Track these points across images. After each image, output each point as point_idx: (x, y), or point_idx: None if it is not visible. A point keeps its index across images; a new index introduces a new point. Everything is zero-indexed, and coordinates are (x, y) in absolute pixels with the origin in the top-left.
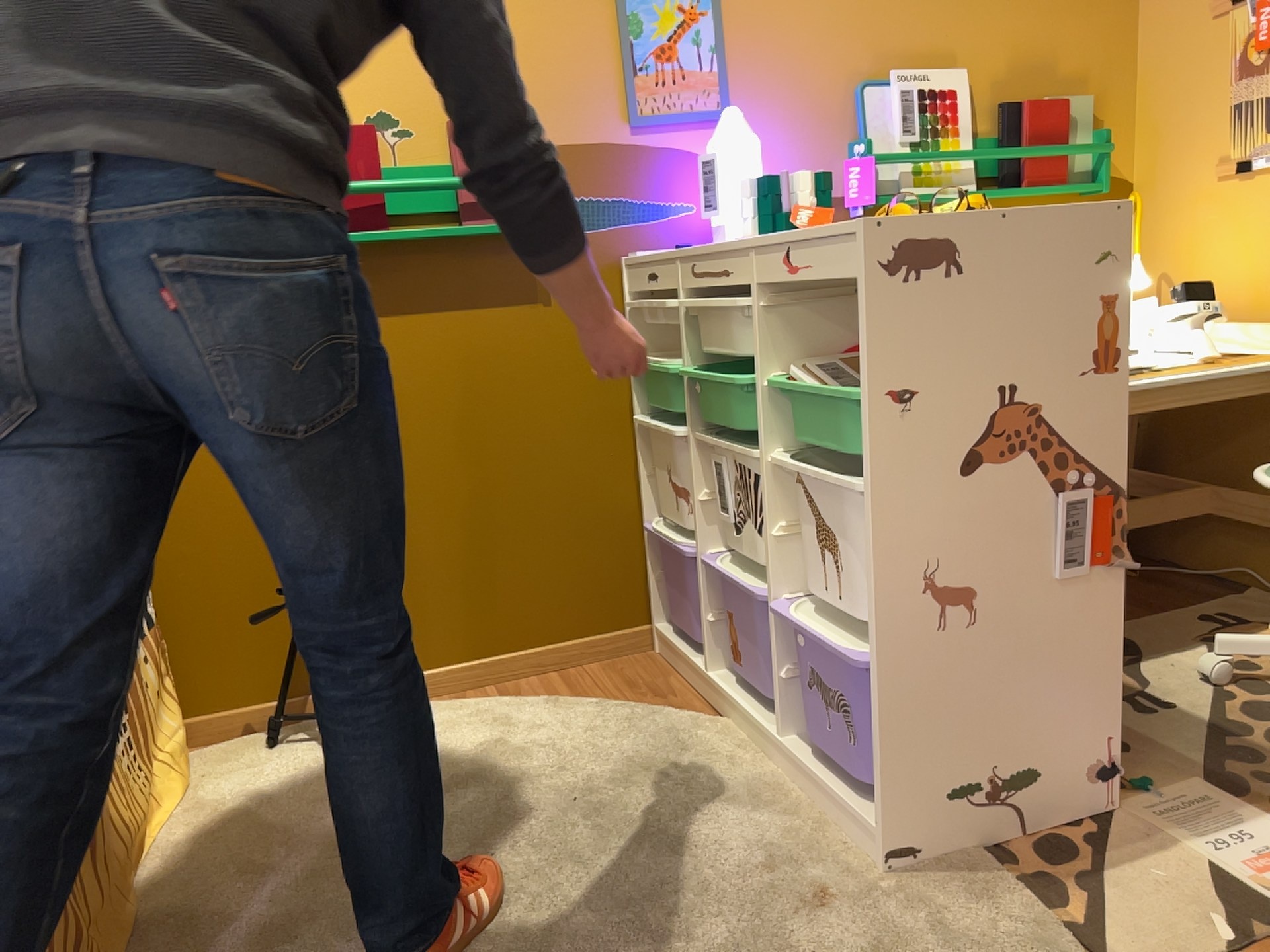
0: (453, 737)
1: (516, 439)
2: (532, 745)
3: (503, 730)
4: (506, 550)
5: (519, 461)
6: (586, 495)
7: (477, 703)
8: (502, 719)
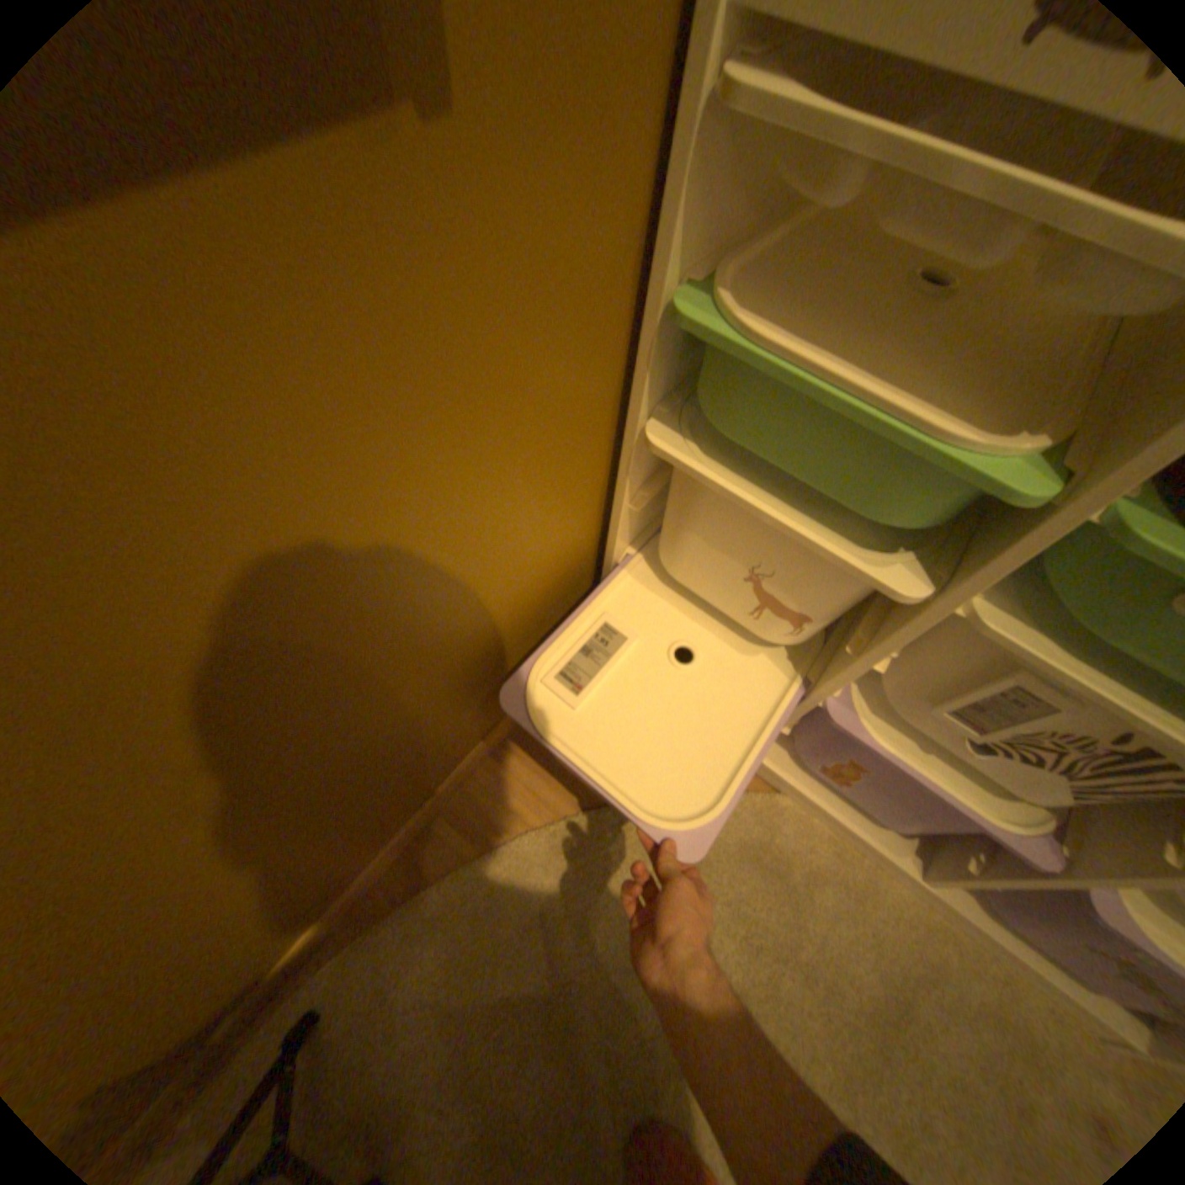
0: (496, 1008)
1: (413, 600)
2: (614, 968)
3: (551, 949)
4: (426, 727)
5: (425, 626)
6: (535, 578)
7: (462, 890)
8: (529, 920)
